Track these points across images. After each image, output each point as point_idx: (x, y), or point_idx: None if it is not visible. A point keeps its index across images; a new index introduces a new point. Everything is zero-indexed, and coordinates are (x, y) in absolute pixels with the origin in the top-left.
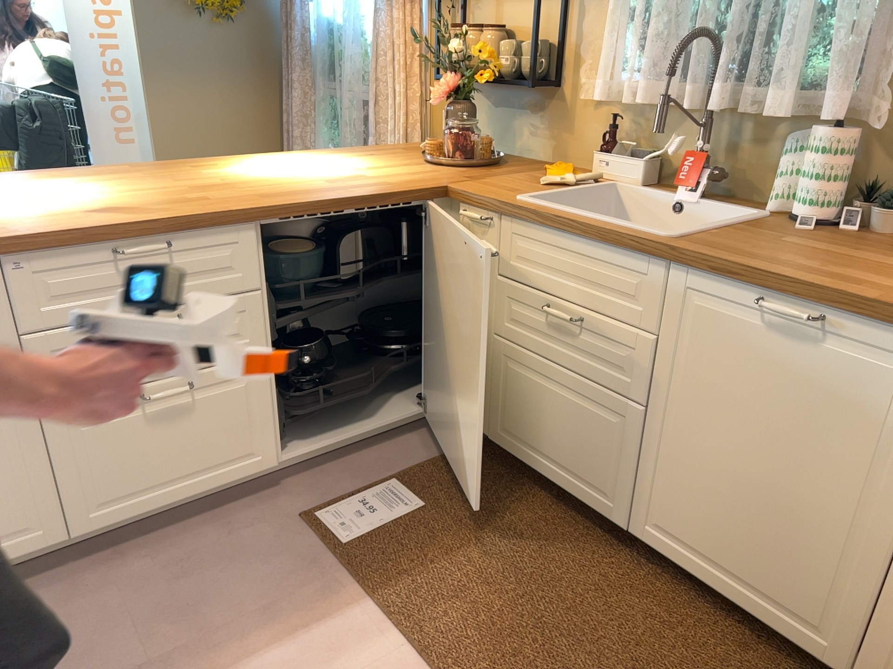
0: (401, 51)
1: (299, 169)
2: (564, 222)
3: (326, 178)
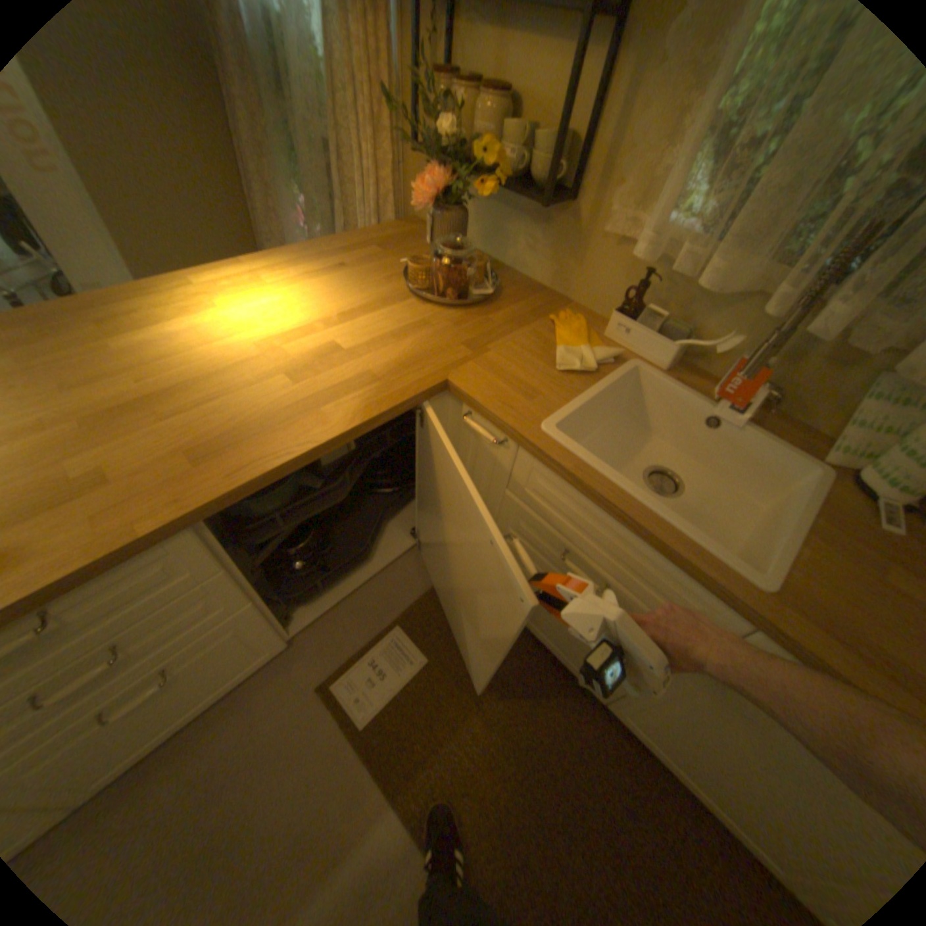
0: (365, 89)
1: (250, 326)
2: (617, 510)
3: (288, 363)
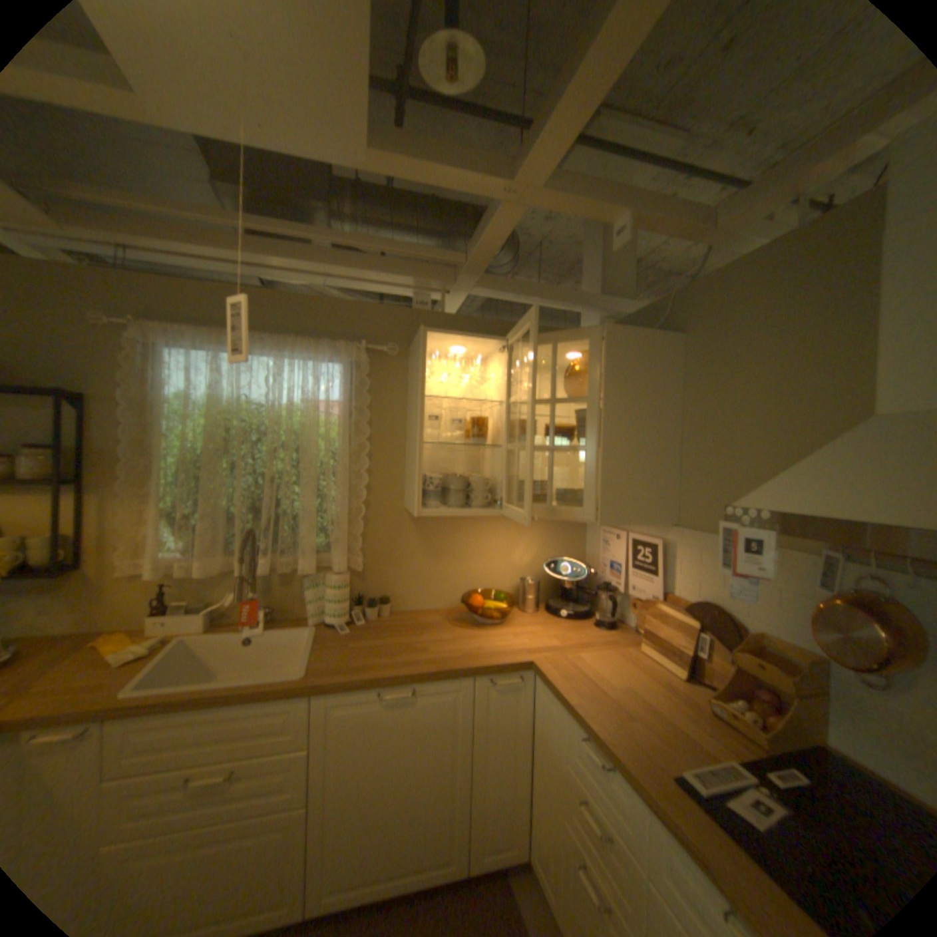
0: None
1: None
2: (200, 702)
3: None
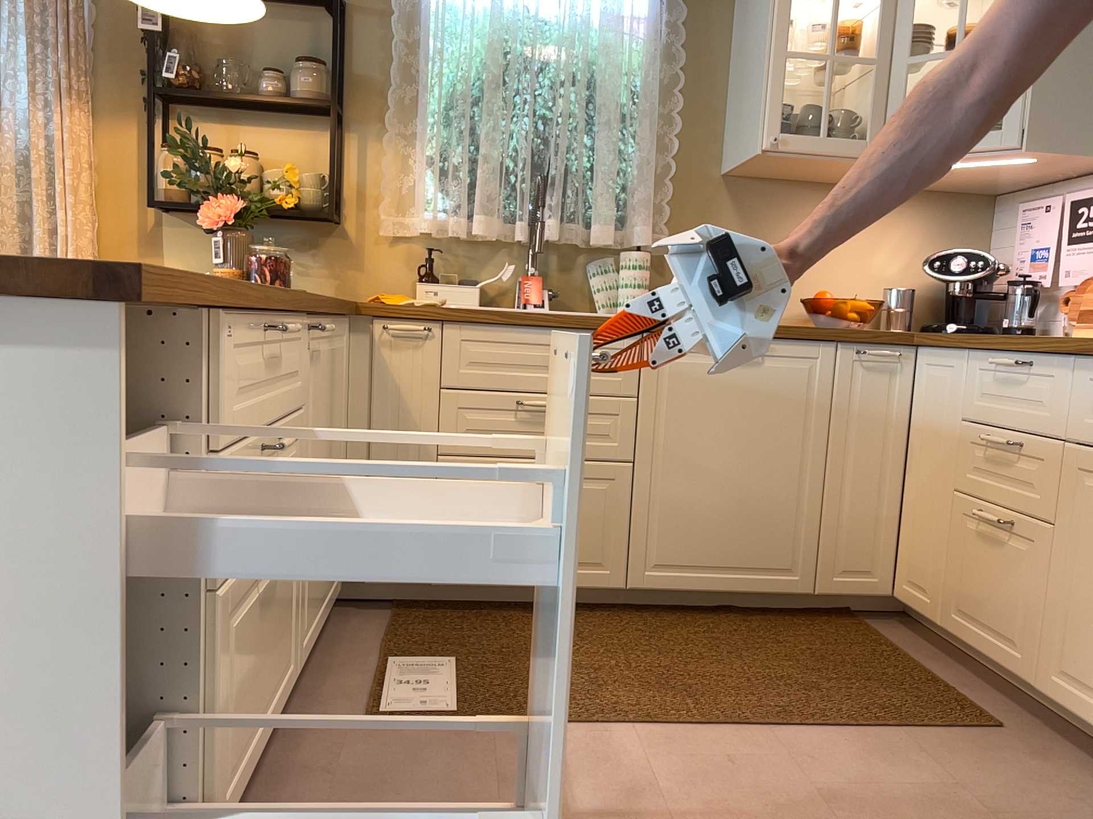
0: (73, 167)
1: None
2: (535, 316)
3: None
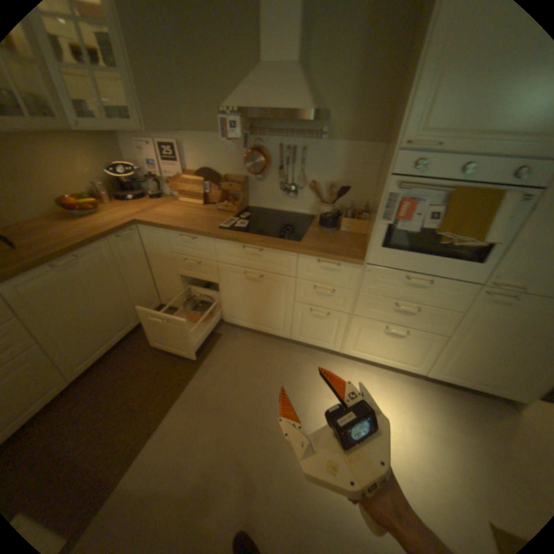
0: None
1: None
2: None
3: None
